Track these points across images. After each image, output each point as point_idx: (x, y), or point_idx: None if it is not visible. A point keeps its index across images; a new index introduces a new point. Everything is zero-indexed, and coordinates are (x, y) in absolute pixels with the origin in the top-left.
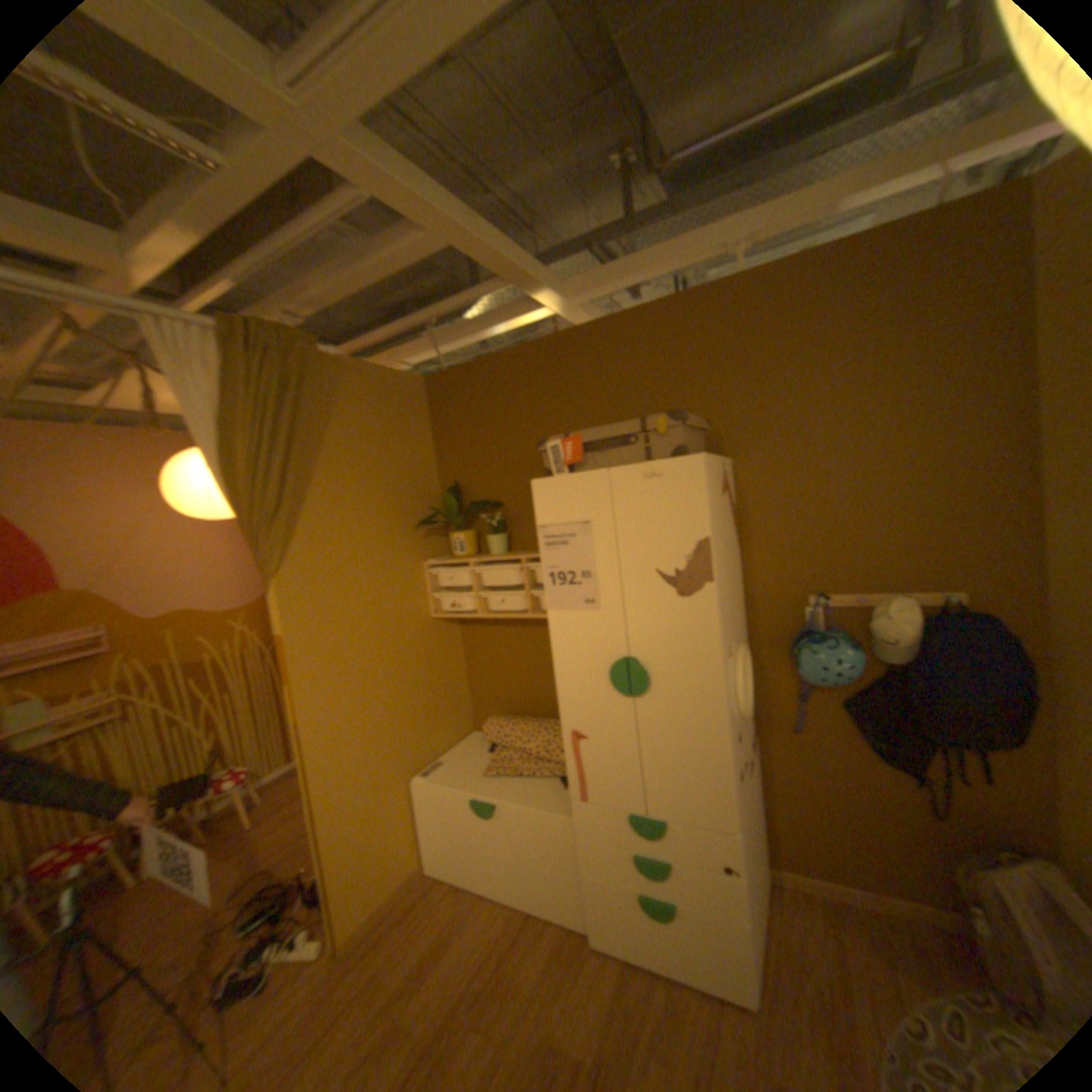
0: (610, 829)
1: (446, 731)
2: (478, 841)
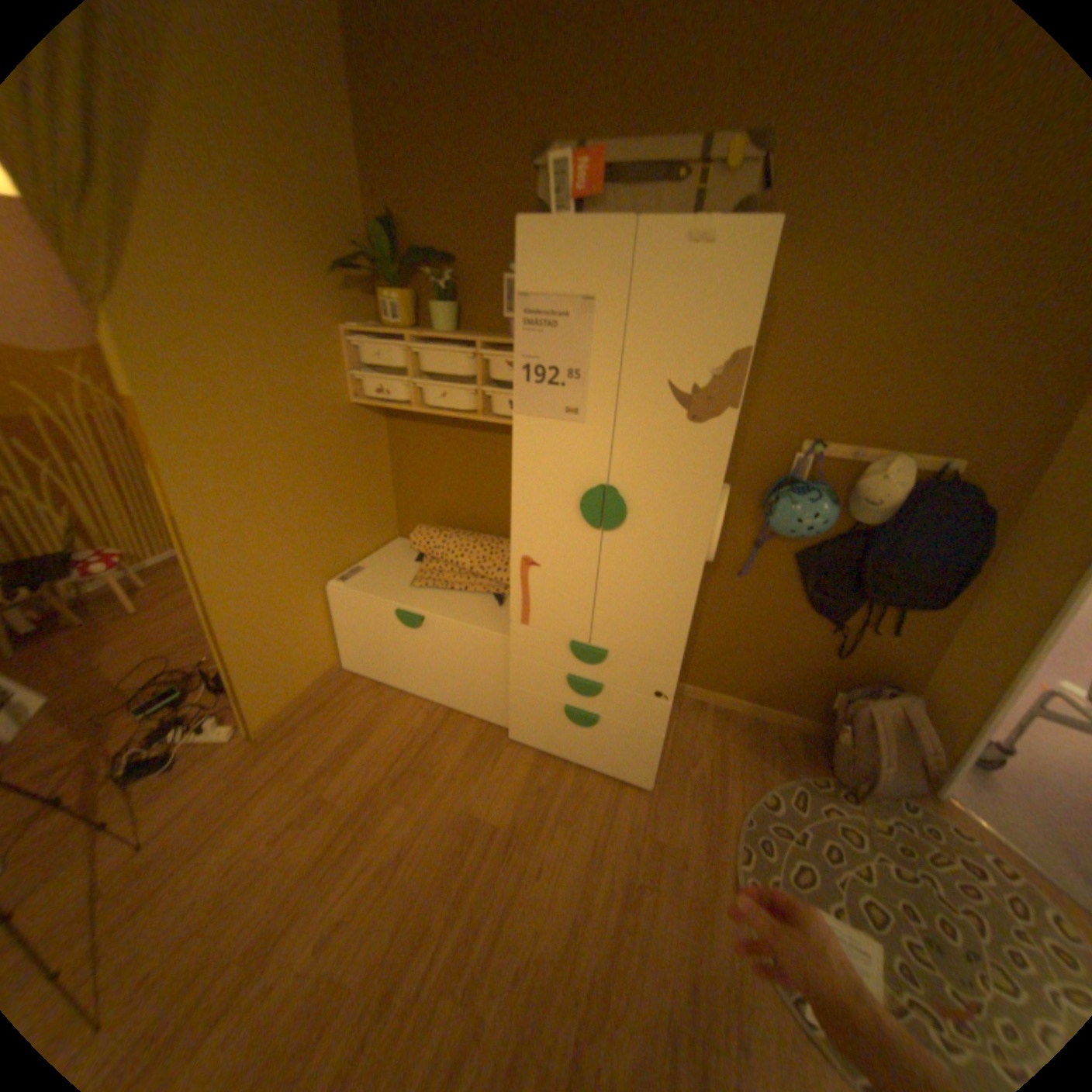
0: (548, 651)
1: (369, 536)
2: (404, 646)
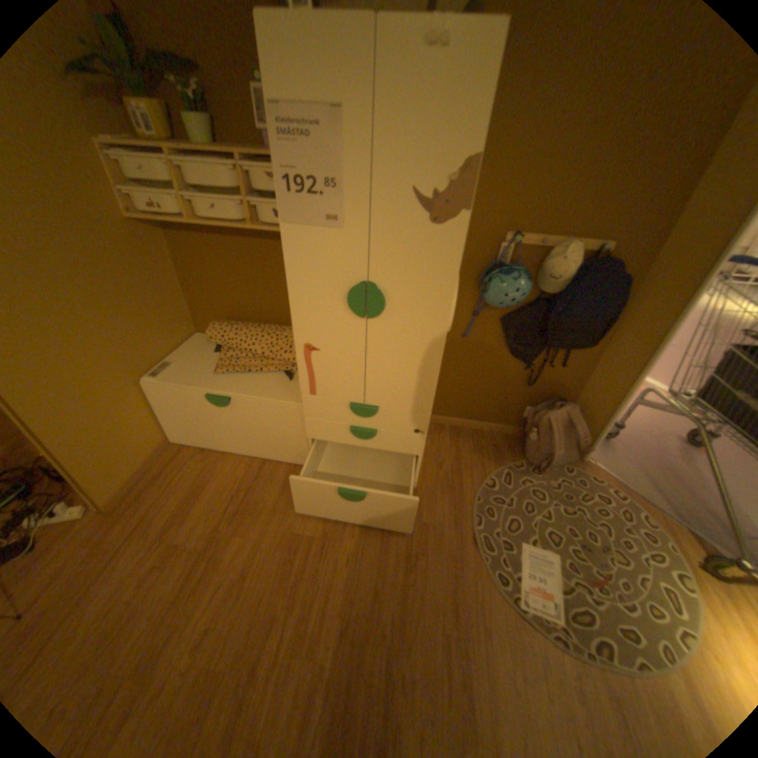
0: (334, 412)
1: (169, 335)
2: (218, 421)
